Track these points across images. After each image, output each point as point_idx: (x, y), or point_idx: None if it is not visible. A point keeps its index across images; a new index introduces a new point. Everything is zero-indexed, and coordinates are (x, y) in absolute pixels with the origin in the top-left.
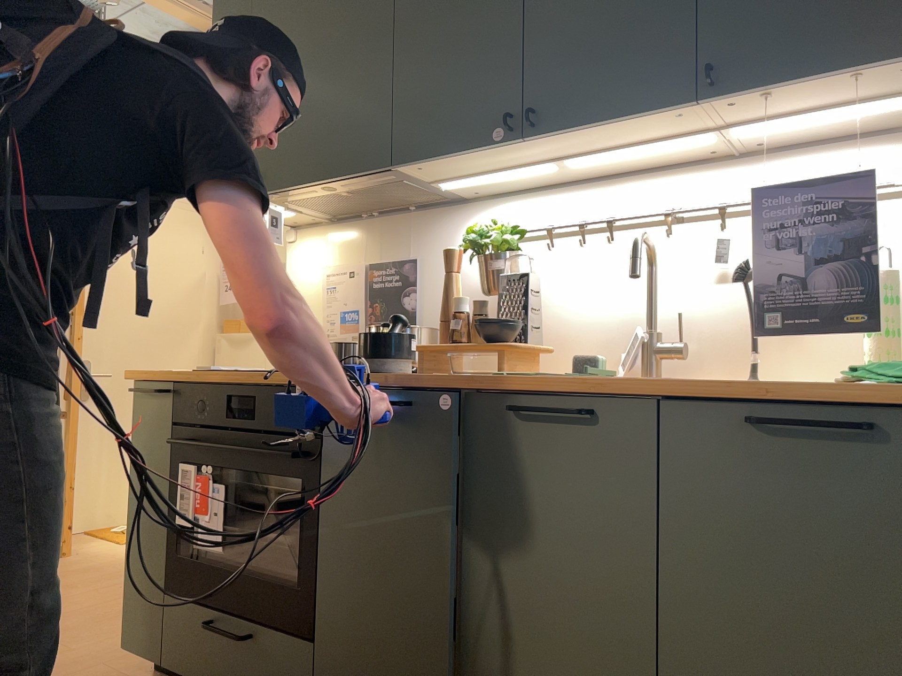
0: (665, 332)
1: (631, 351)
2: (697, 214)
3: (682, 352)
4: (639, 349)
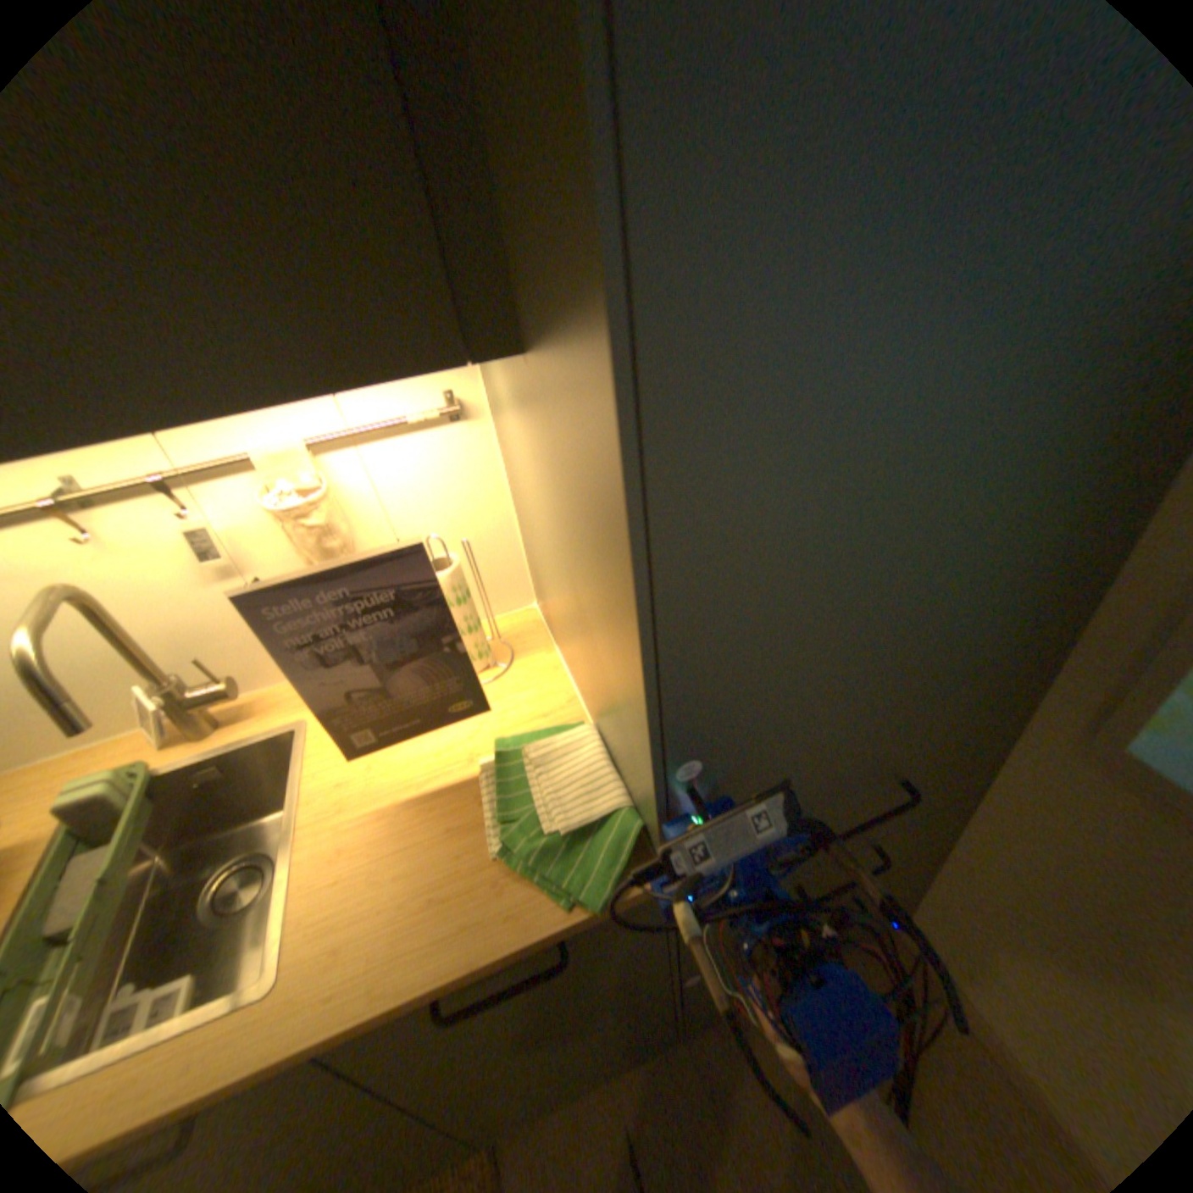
0: (181, 674)
1: (142, 718)
2: (113, 490)
3: (226, 693)
4: (155, 720)
